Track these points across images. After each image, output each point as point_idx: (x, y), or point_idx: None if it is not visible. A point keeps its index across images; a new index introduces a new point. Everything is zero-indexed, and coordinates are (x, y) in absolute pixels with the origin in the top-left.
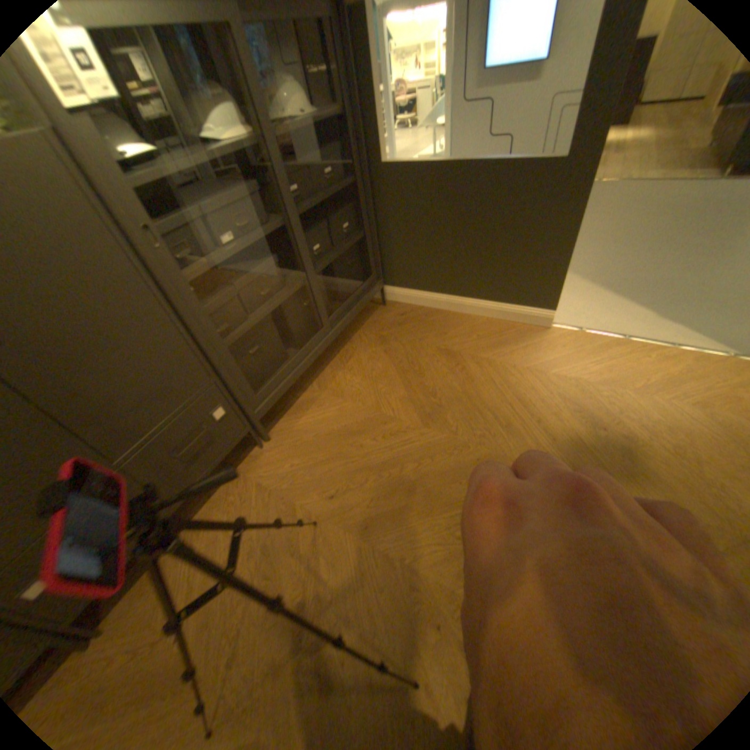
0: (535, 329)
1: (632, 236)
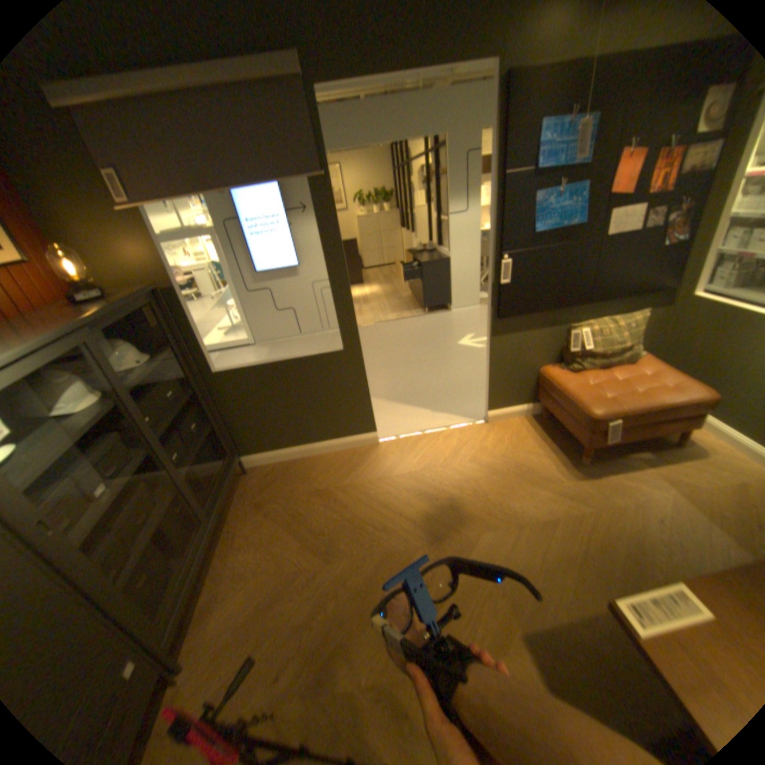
0: (369, 449)
1: (397, 364)
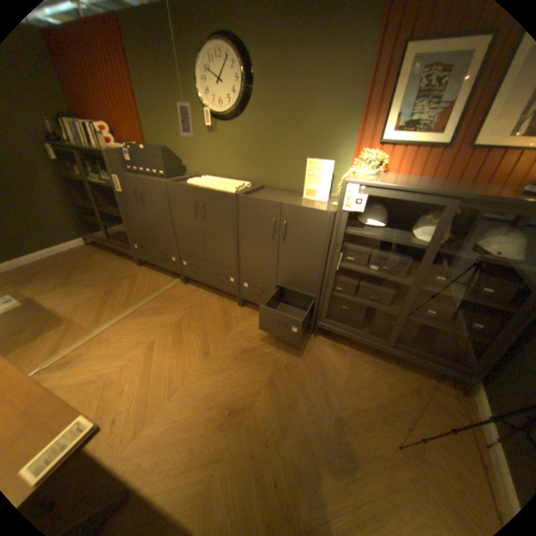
0: None
1: None
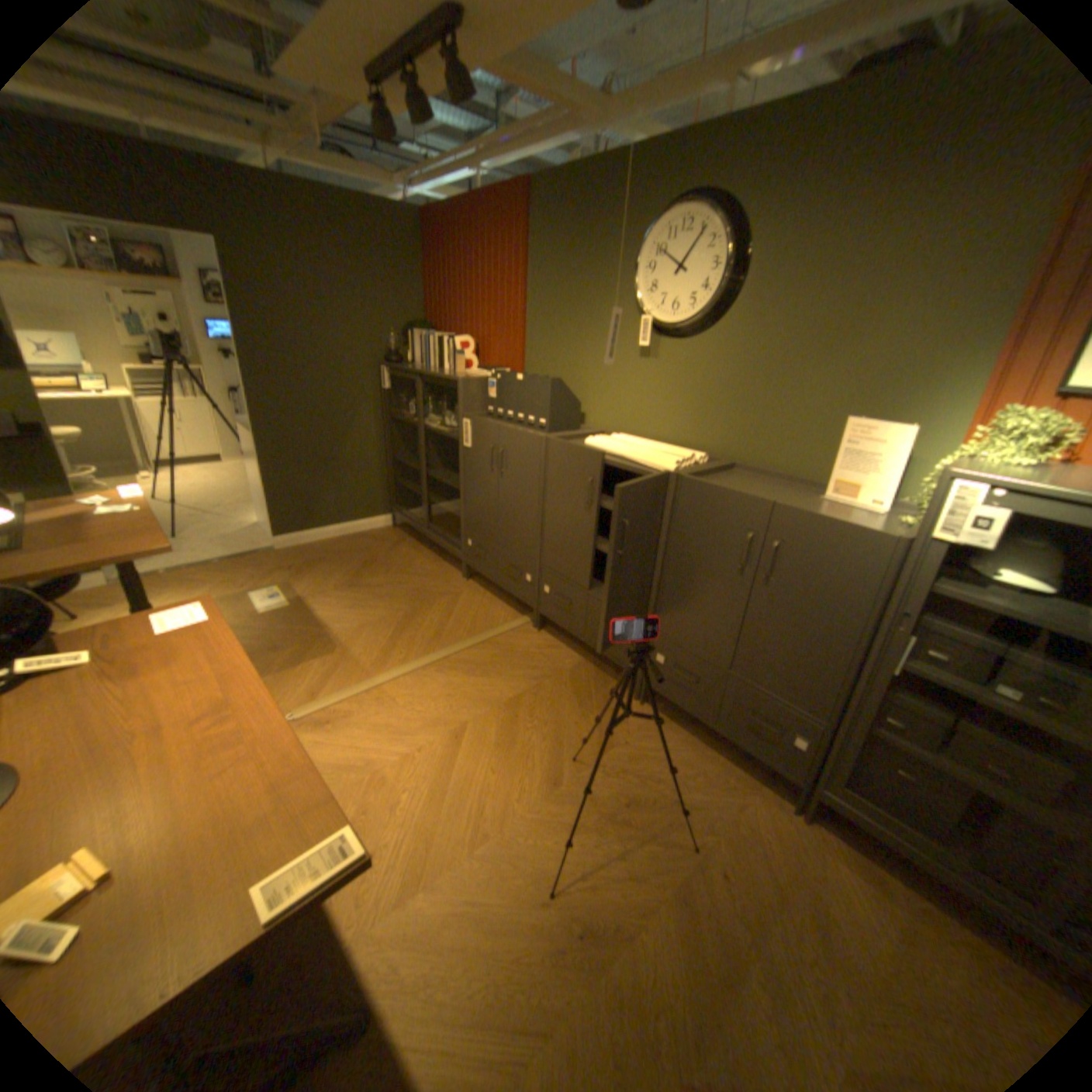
0: None
1: None
